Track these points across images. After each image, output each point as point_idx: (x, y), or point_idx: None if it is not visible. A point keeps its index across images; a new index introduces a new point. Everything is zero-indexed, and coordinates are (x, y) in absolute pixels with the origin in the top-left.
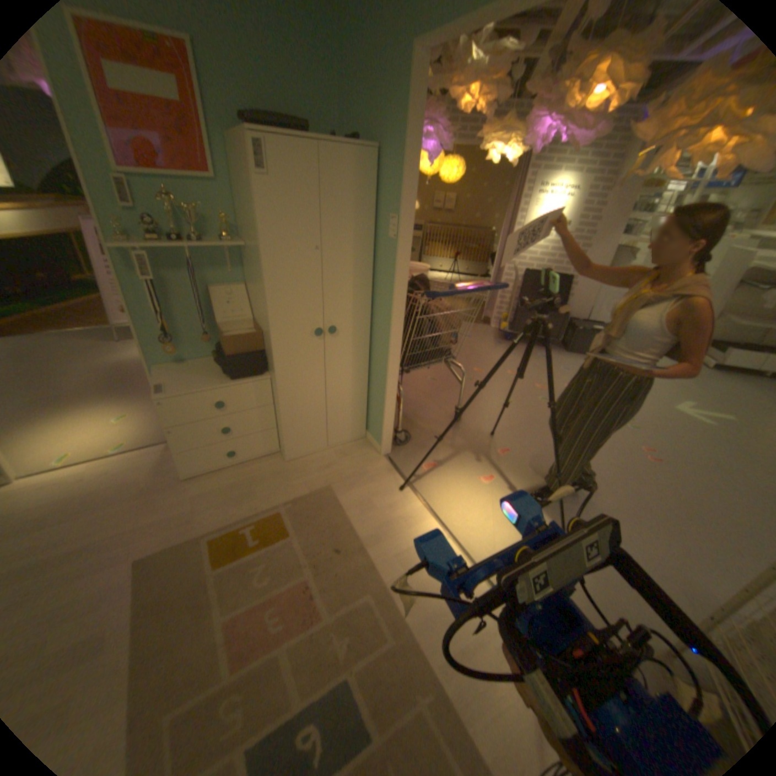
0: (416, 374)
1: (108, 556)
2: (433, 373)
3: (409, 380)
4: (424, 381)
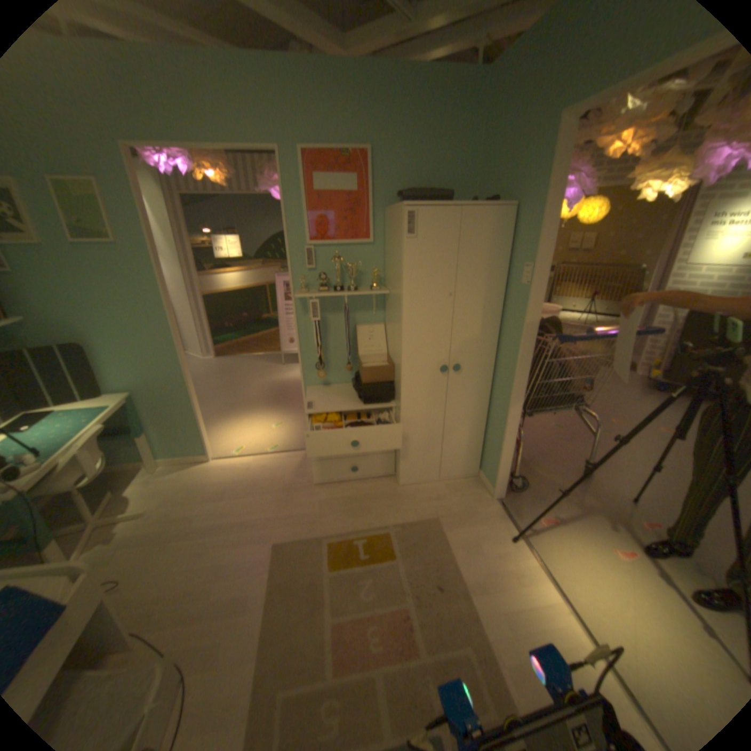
0: (539, 417)
1: (257, 535)
2: (559, 419)
3: (531, 423)
4: (547, 426)
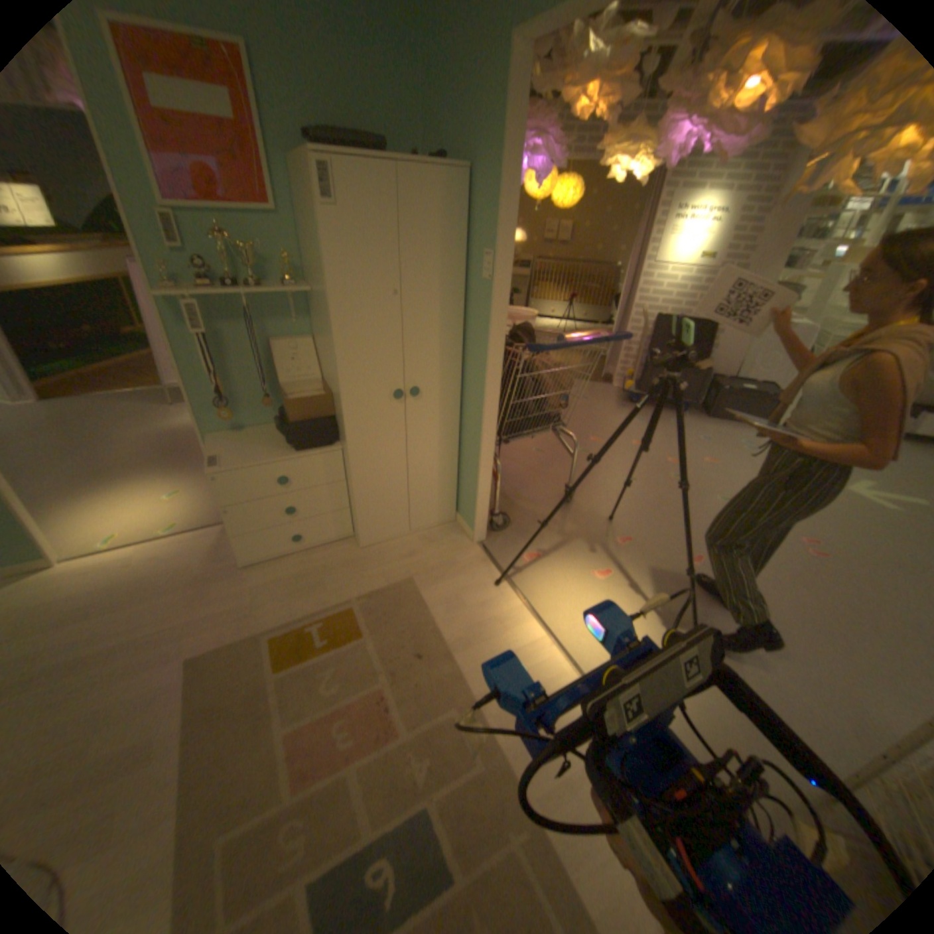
0: (519, 444)
1: (156, 654)
2: (539, 444)
3: (510, 451)
4: (528, 453)
